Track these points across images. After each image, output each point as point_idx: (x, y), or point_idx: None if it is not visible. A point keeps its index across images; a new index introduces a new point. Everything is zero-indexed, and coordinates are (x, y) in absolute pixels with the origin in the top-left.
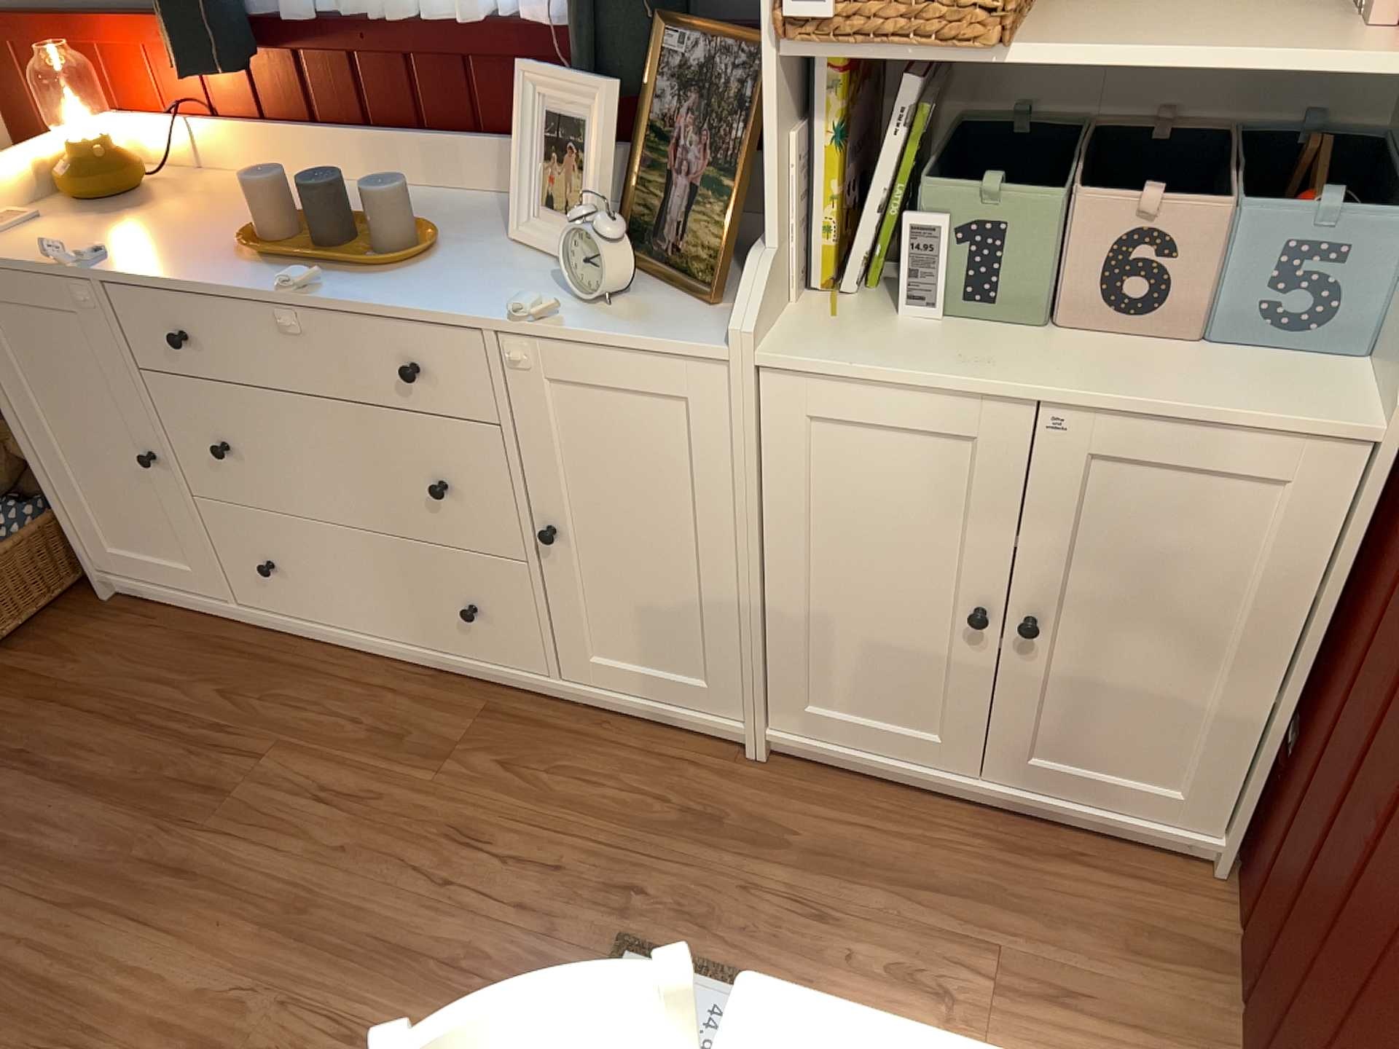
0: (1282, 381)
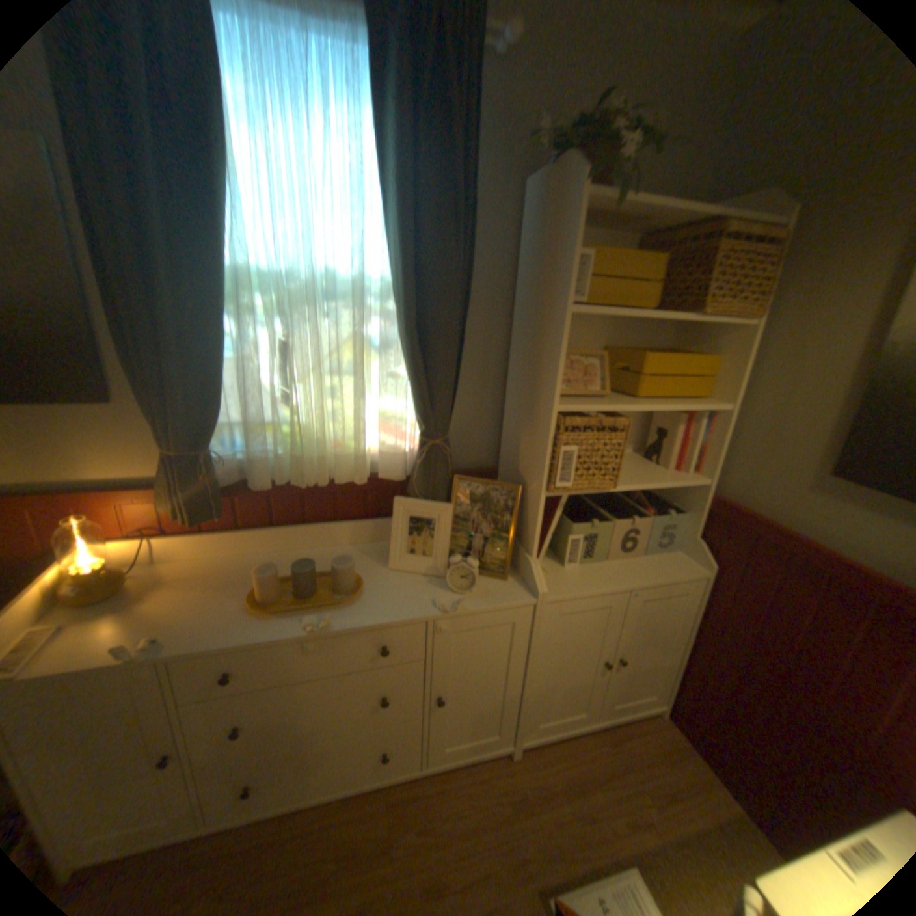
0: (675, 563)
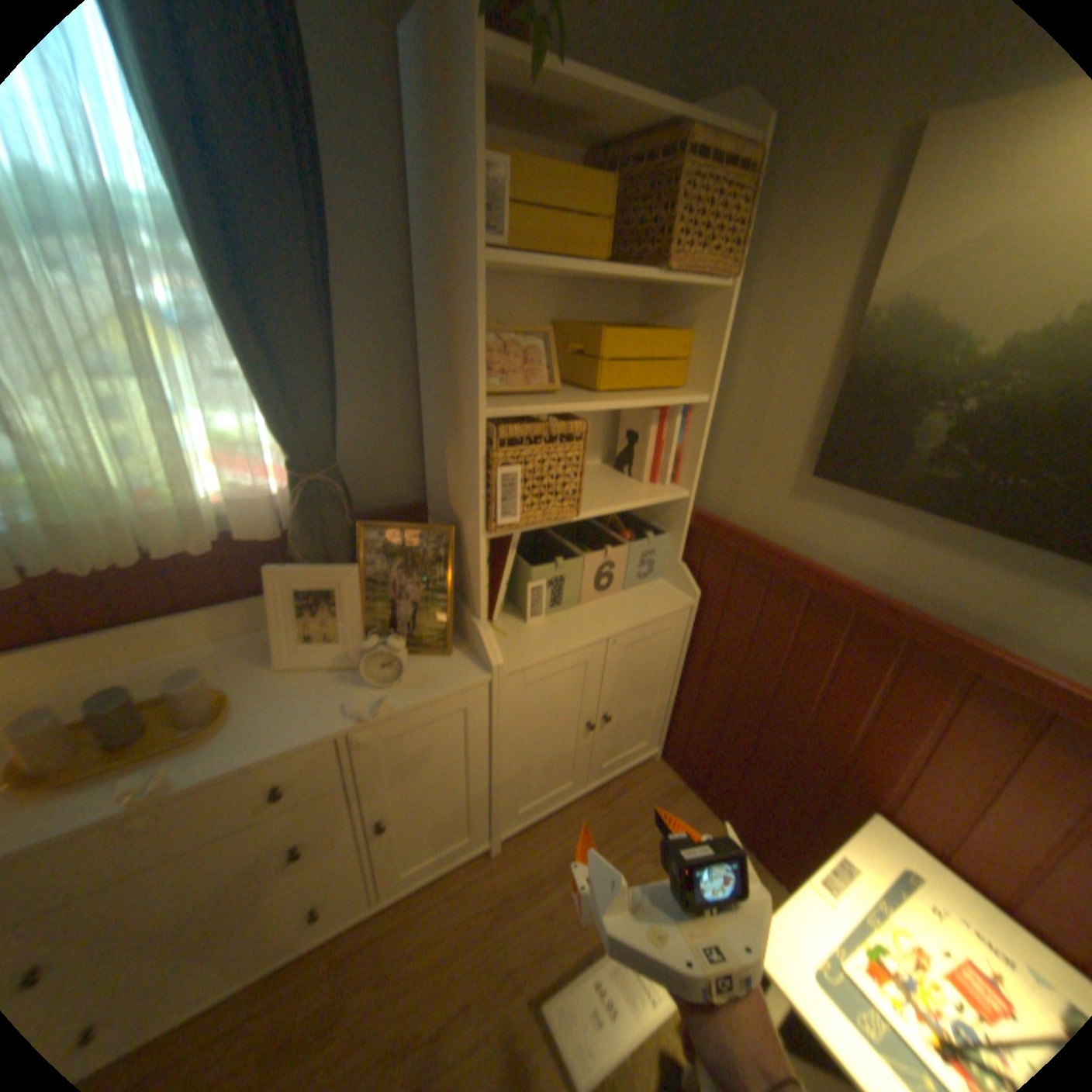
0: (656, 595)
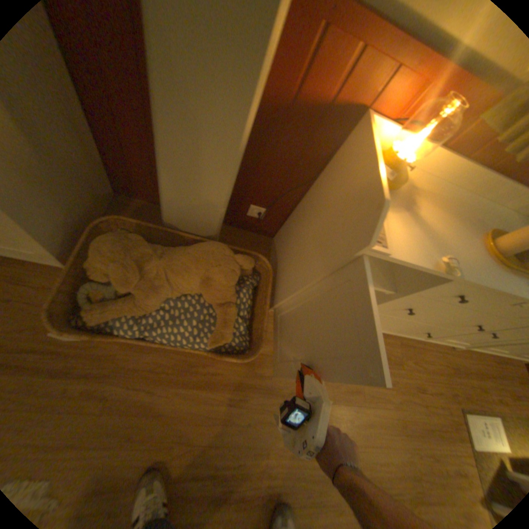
0: None
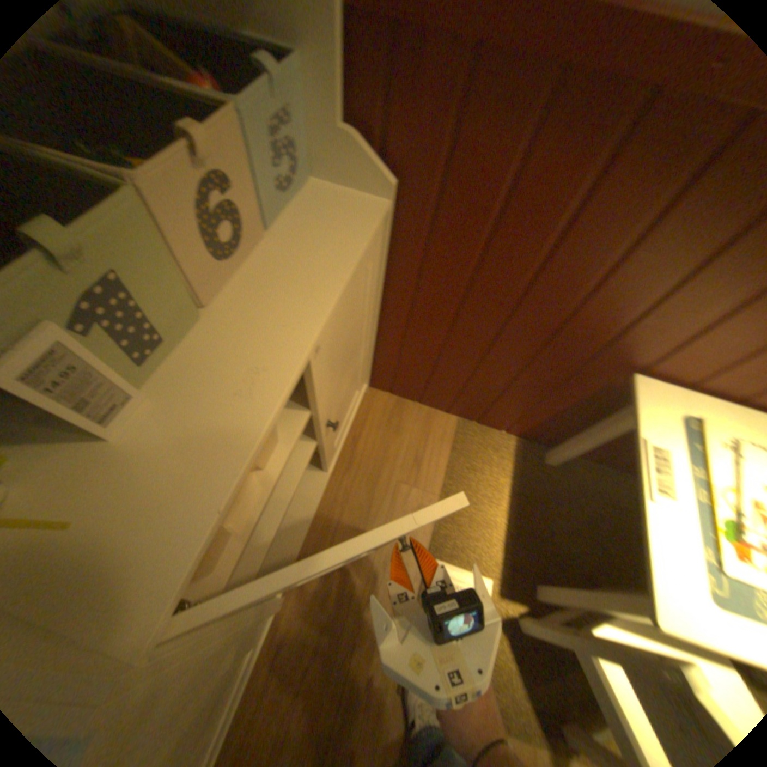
0: (327, 212)
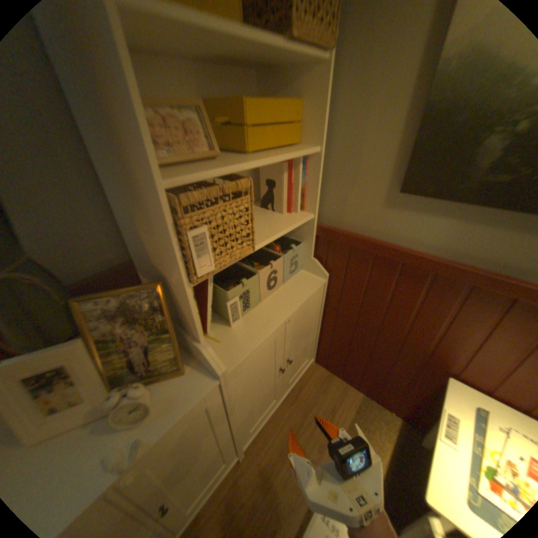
0: (302, 281)
